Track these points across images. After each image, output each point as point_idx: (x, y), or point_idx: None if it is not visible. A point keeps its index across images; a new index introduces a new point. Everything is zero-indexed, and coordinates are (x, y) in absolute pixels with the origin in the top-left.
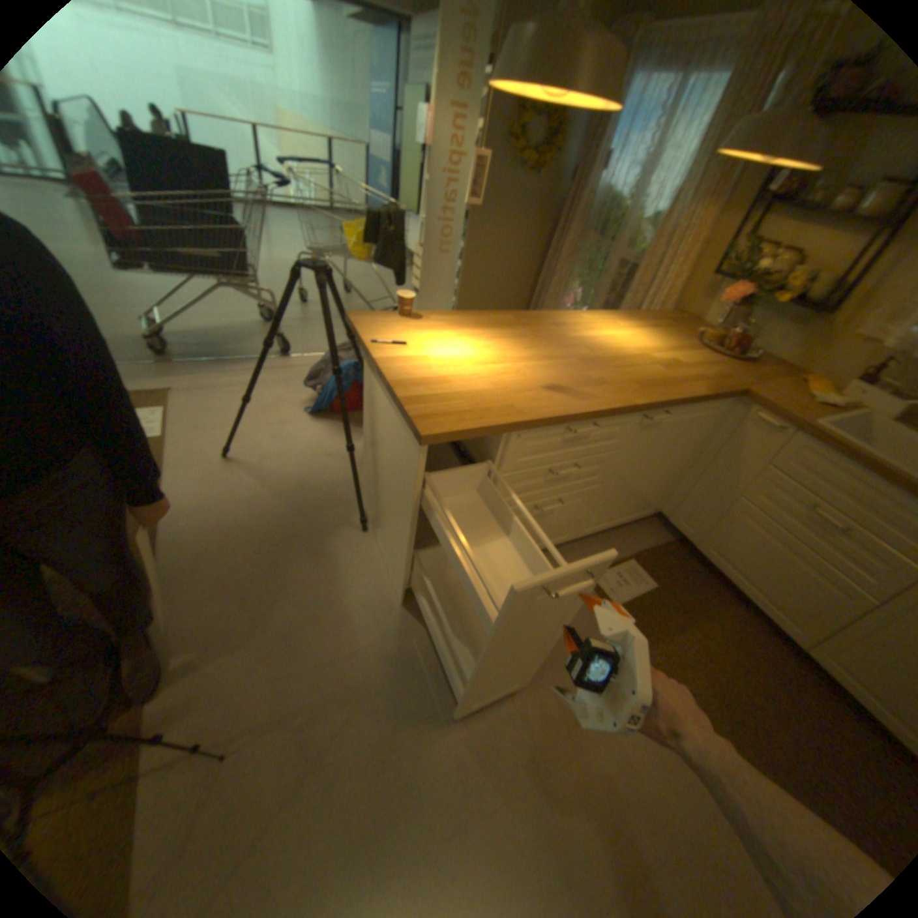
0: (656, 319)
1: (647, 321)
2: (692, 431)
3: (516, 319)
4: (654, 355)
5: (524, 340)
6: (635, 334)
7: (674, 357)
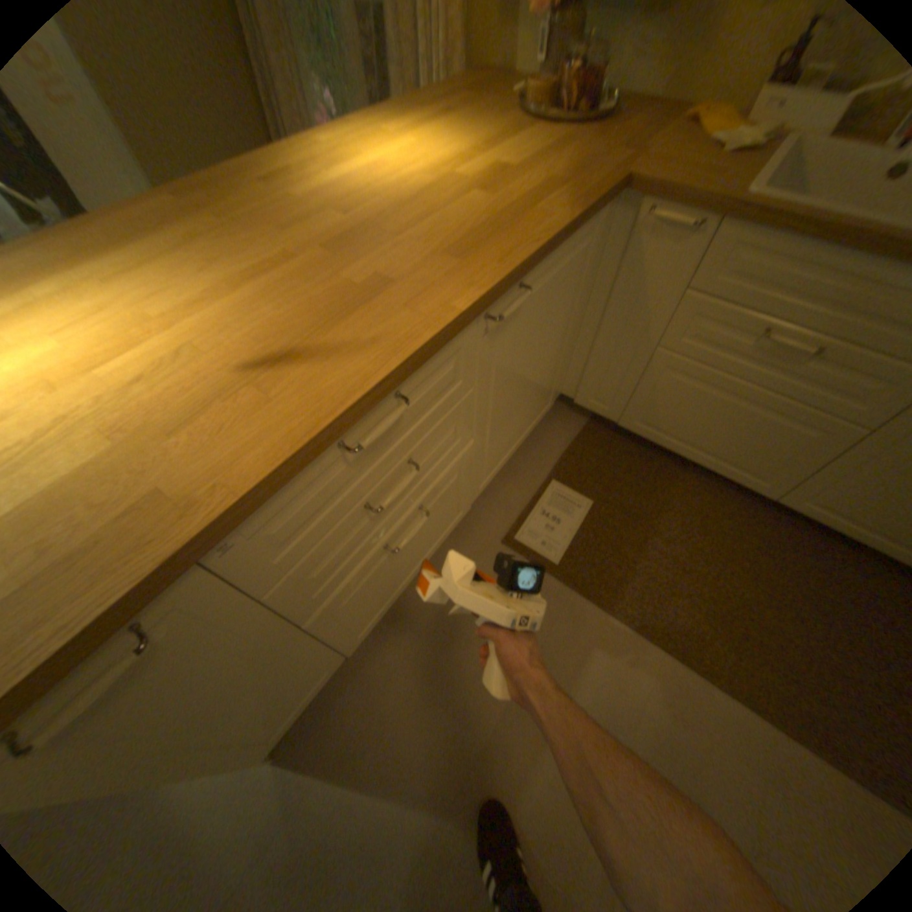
0: (443, 95)
1: (431, 103)
2: (568, 285)
3: (176, 197)
4: (462, 168)
5: (194, 245)
6: (417, 137)
7: (494, 157)
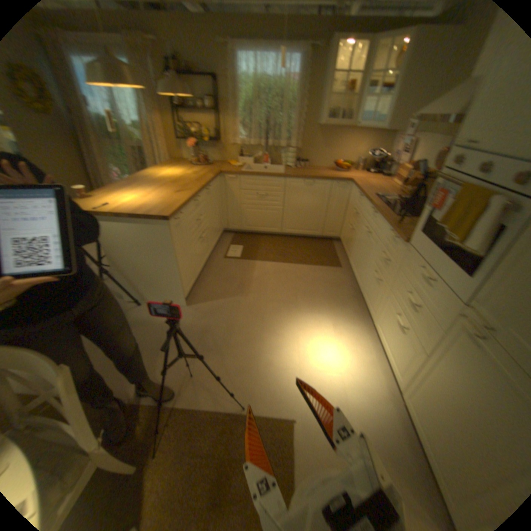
0: (171, 165)
1: (170, 166)
2: (217, 192)
3: (129, 182)
4: (188, 174)
5: (145, 186)
6: (174, 171)
7: (193, 172)
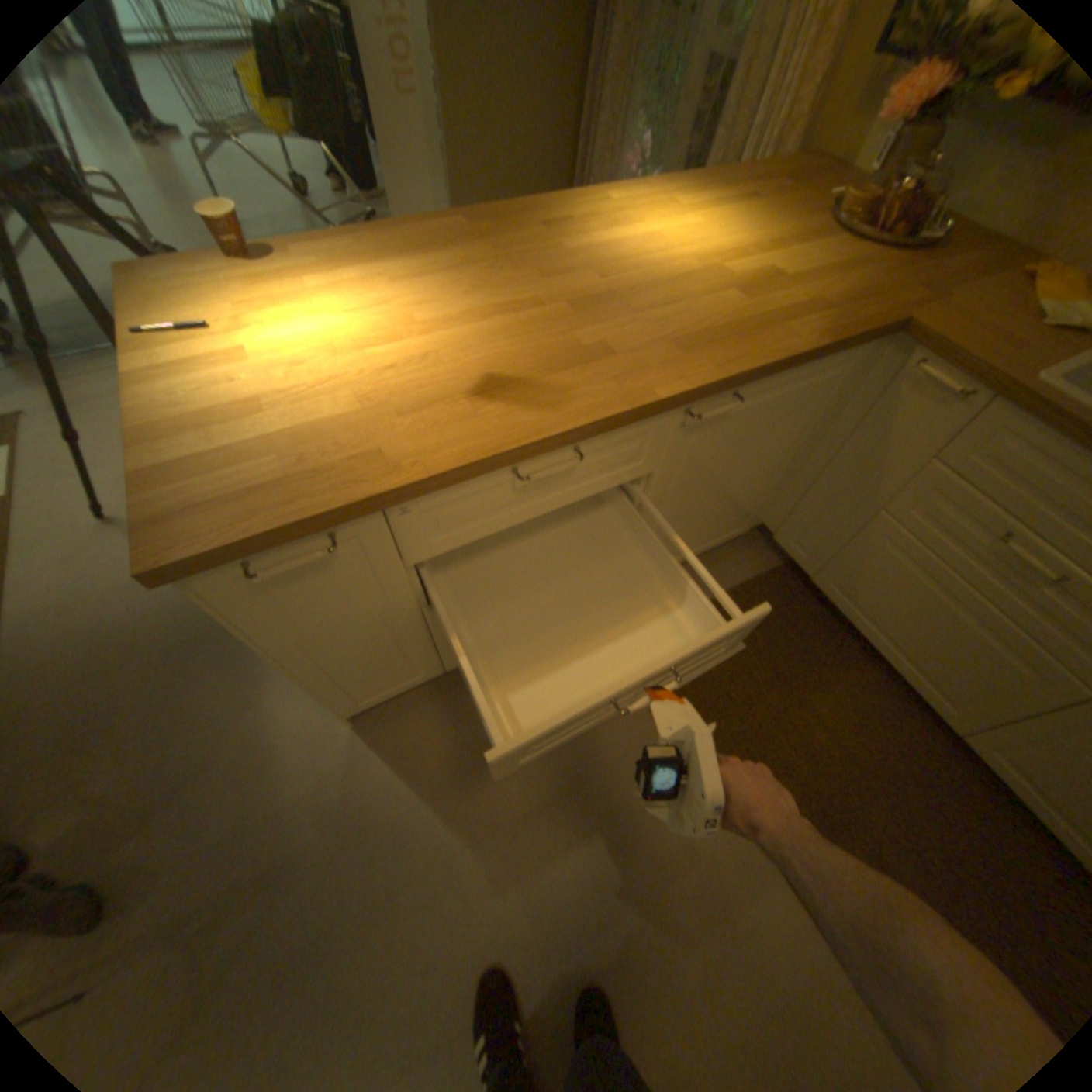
0: (756, 179)
1: (738, 185)
2: (796, 411)
3: (469, 225)
4: (732, 266)
5: (468, 274)
6: (705, 221)
7: (771, 262)
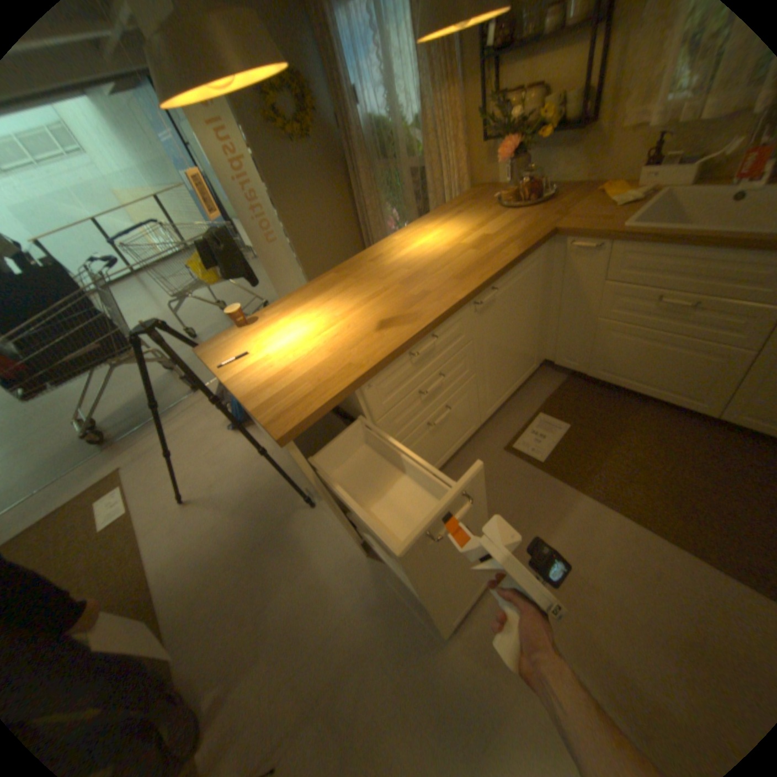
0: (456, 206)
1: (449, 212)
2: (526, 288)
3: (337, 275)
4: (463, 242)
5: (347, 291)
6: (441, 231)
7: (480, 233)
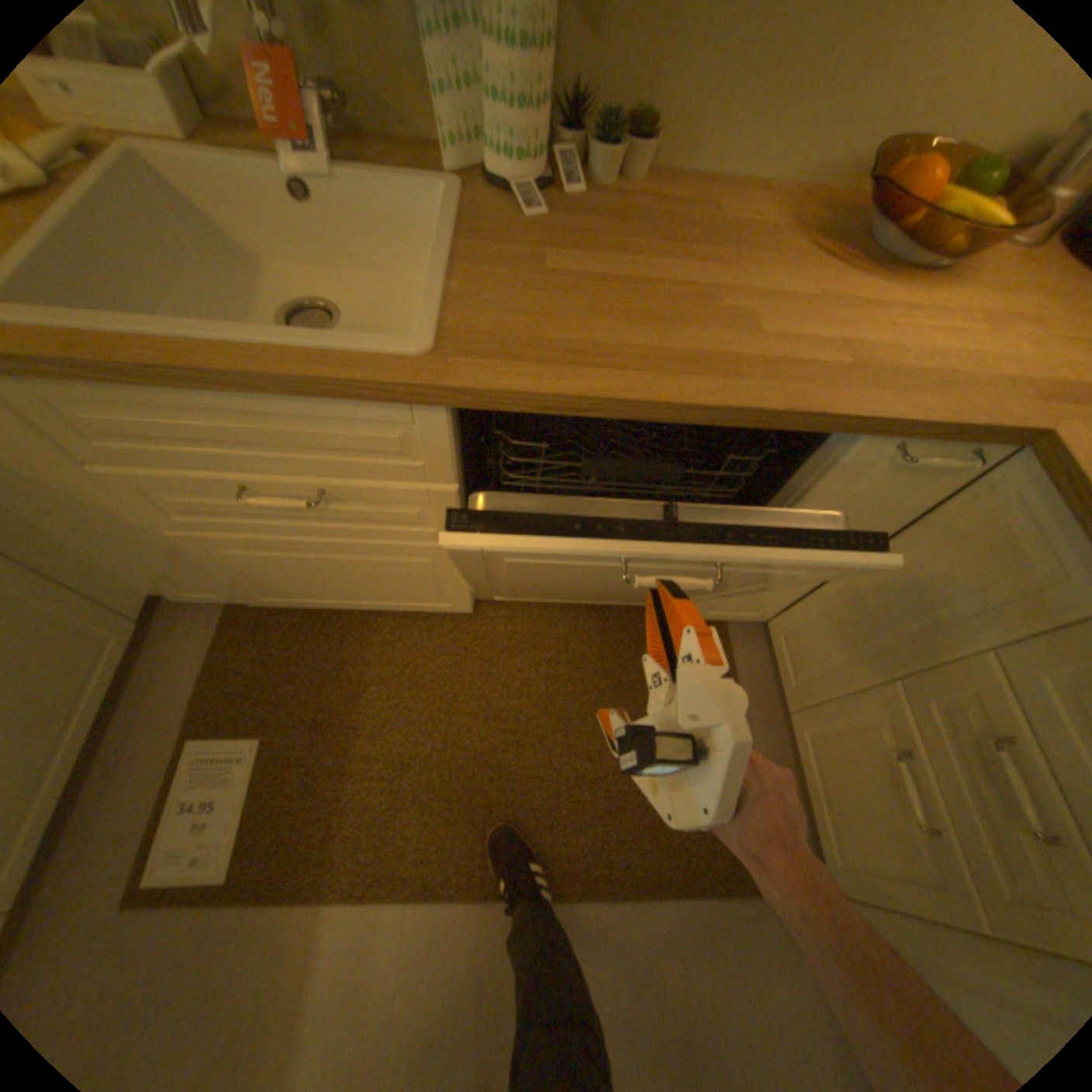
0: None
1: None
2: None
3: None
4: None
5: None
6: None
7: None
